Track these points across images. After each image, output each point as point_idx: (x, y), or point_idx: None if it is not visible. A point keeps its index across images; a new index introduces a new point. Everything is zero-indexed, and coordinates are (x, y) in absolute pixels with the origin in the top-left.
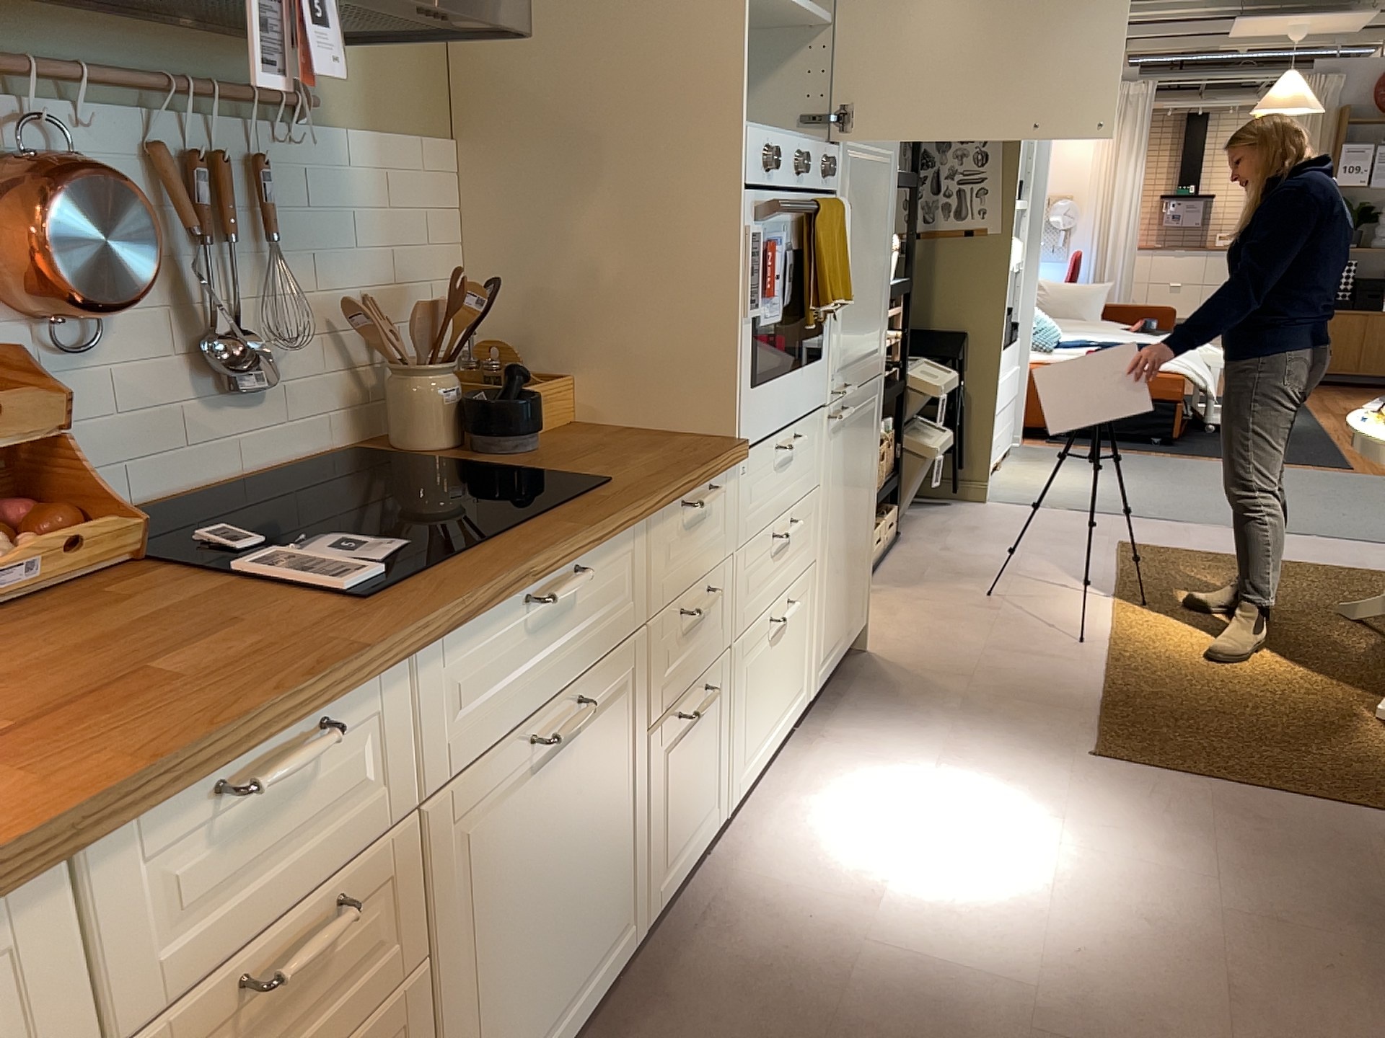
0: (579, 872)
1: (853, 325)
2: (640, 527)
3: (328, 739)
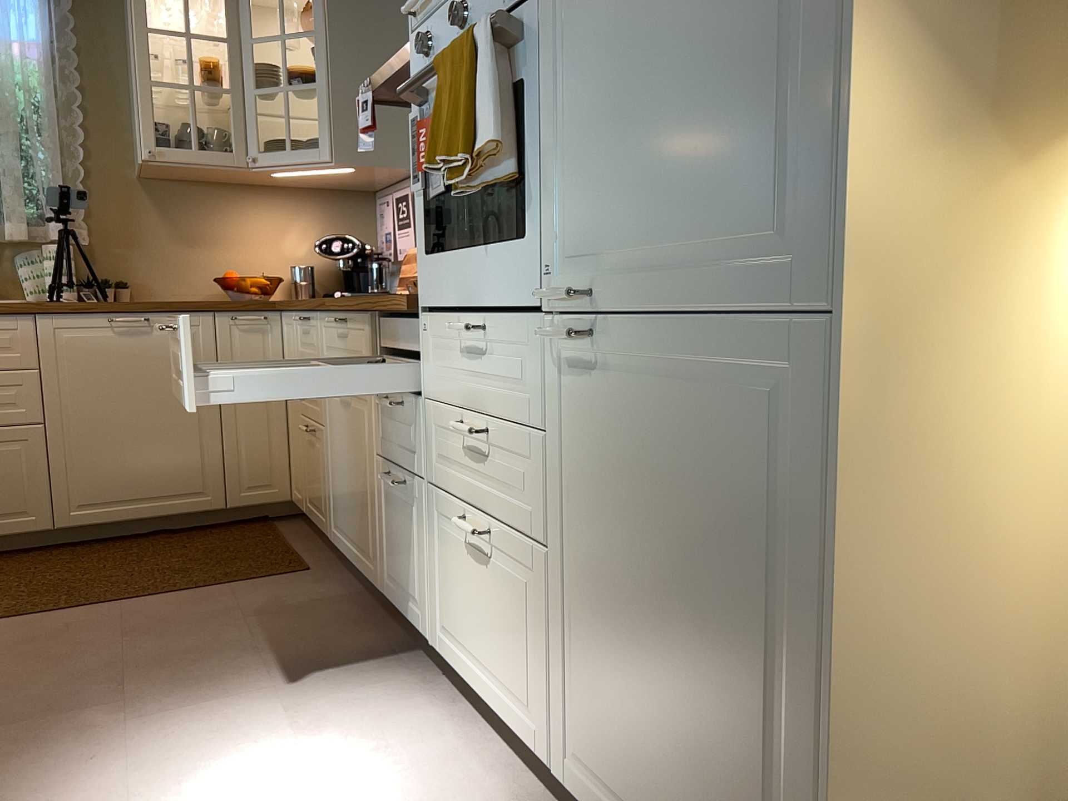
0: (353, 482)
1: (624, 179)
2: (363, 318)
3: (298, 317)
